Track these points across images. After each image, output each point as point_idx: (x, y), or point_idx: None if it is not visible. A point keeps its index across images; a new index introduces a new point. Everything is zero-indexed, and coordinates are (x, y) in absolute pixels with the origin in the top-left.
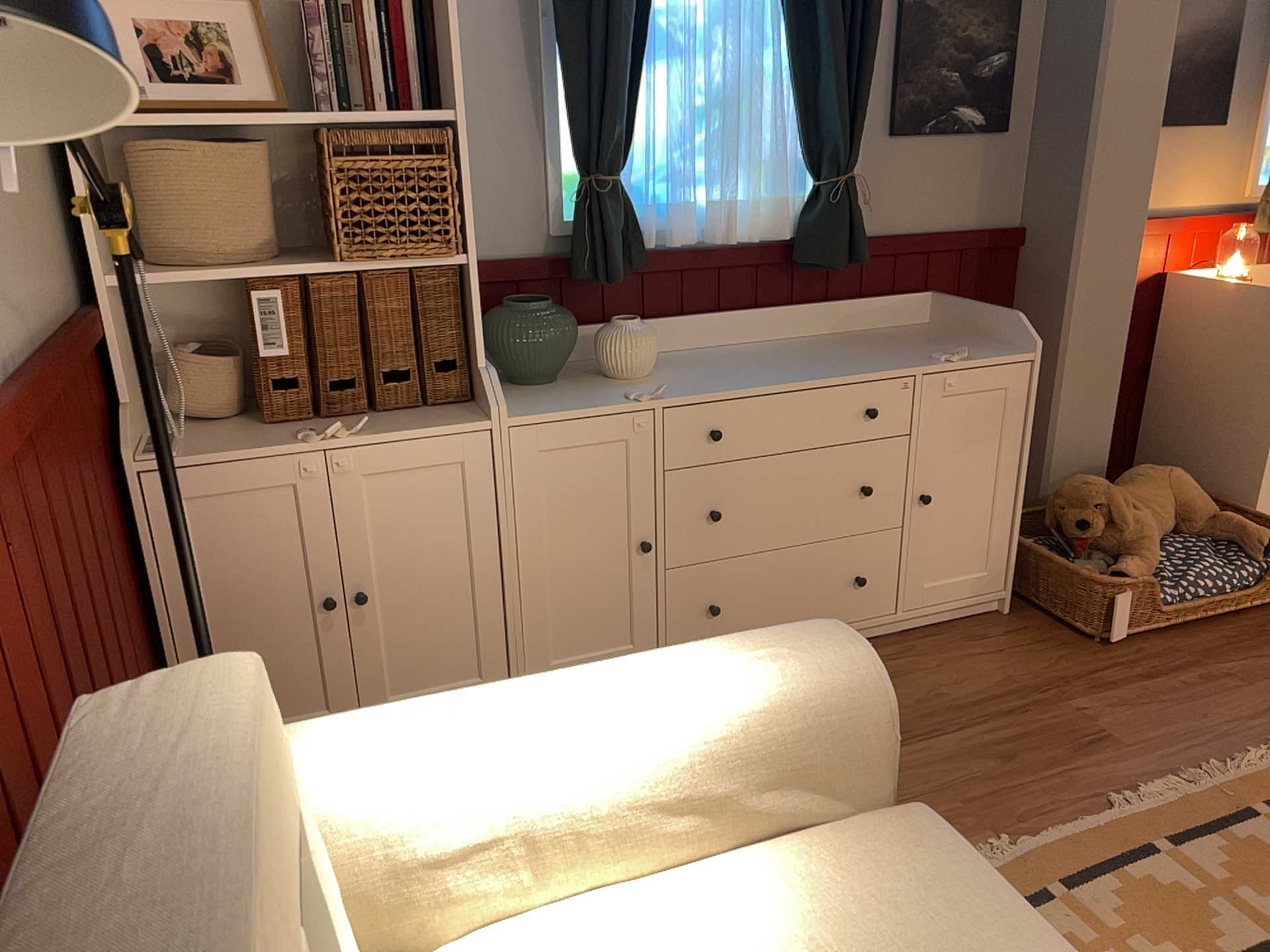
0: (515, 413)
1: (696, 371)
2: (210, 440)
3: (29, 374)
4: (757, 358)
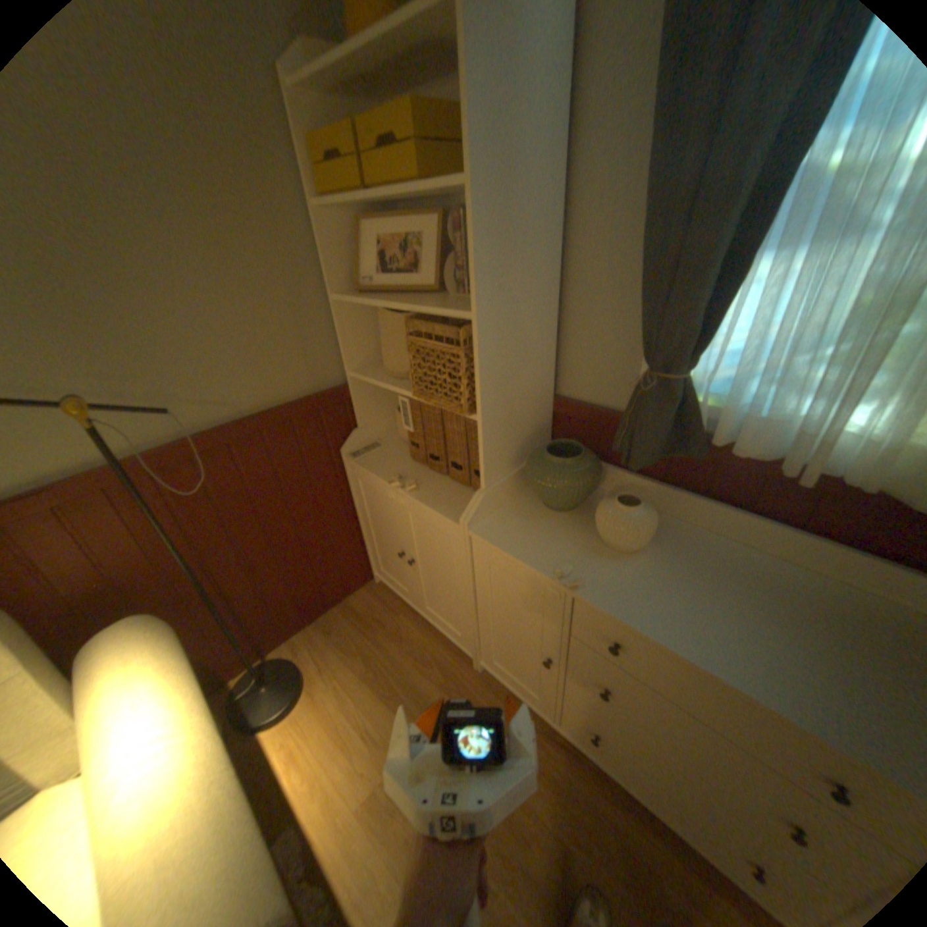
0: (487, 527)
1: (684, 575)
2: (386, 455)
3: (192, 437)
4: (785, 603)
